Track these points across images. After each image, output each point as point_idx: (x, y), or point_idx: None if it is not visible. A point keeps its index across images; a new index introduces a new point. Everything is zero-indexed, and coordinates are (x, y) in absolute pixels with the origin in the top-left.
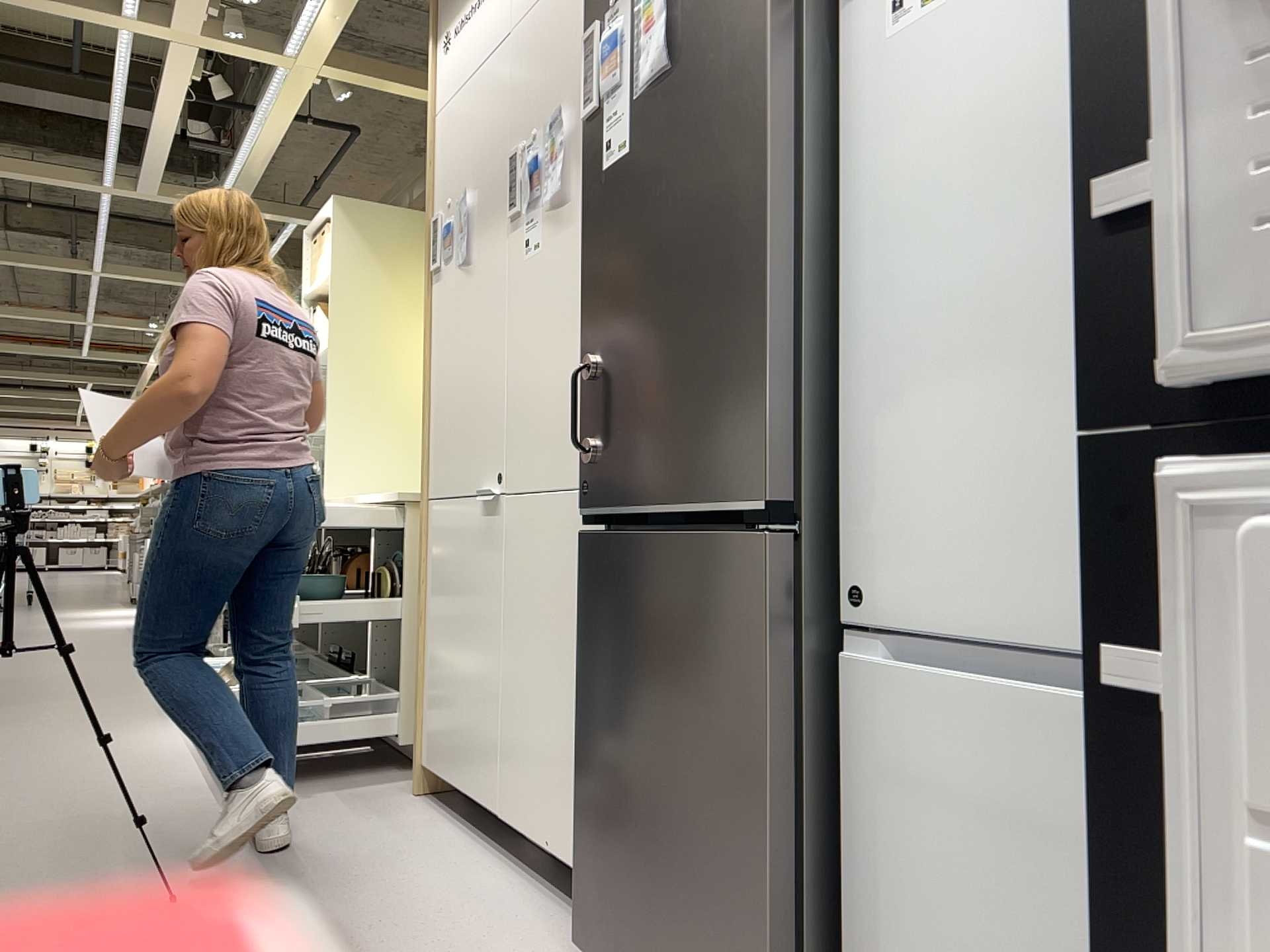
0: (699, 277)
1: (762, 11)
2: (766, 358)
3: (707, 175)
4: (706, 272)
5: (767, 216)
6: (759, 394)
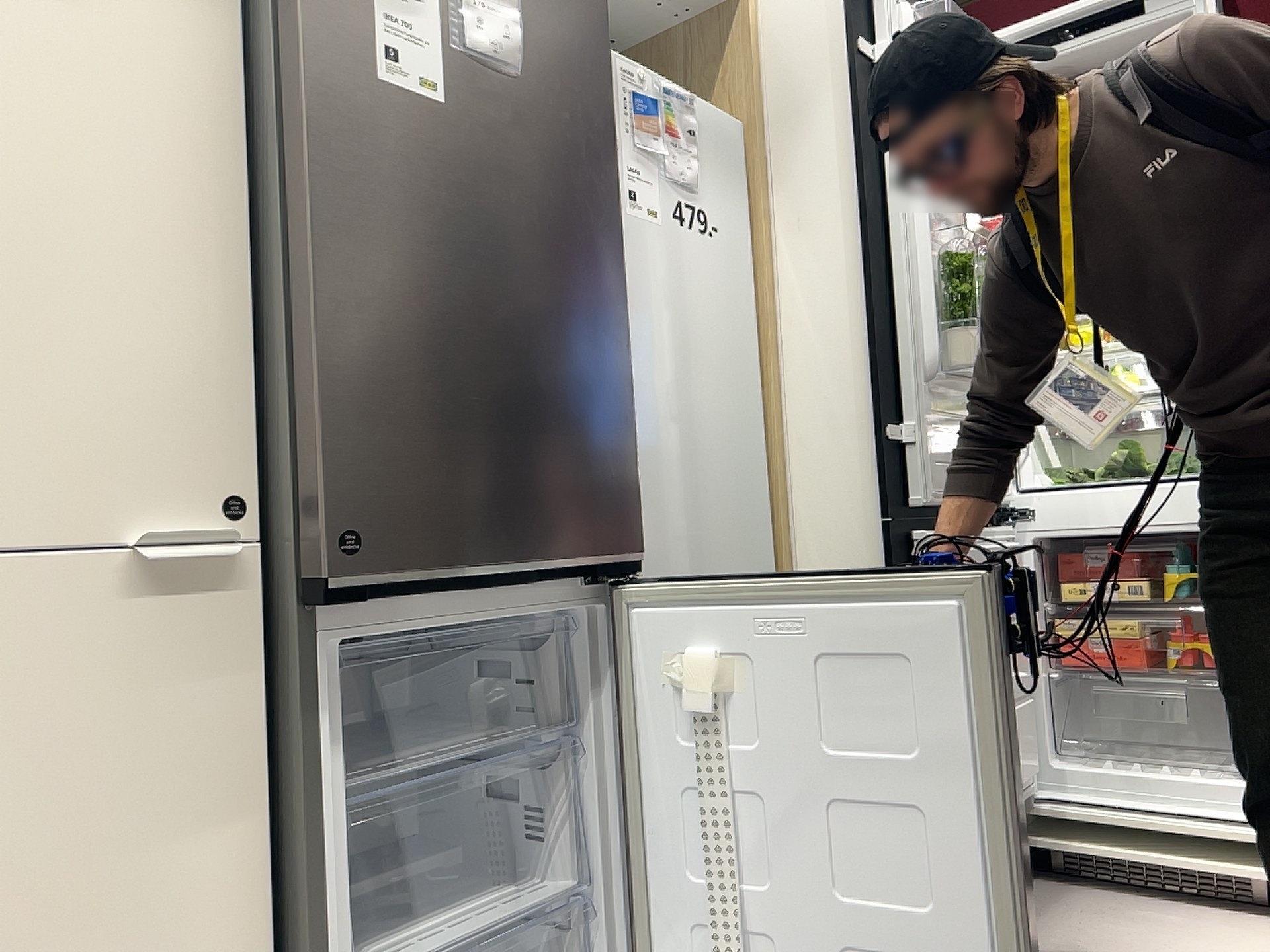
0: (563, 324)
1: (609, 127)
2: (631, 427)
3: (566, 228)
4: (571, 324)
5: (624, 307)
6: (628, 457)
